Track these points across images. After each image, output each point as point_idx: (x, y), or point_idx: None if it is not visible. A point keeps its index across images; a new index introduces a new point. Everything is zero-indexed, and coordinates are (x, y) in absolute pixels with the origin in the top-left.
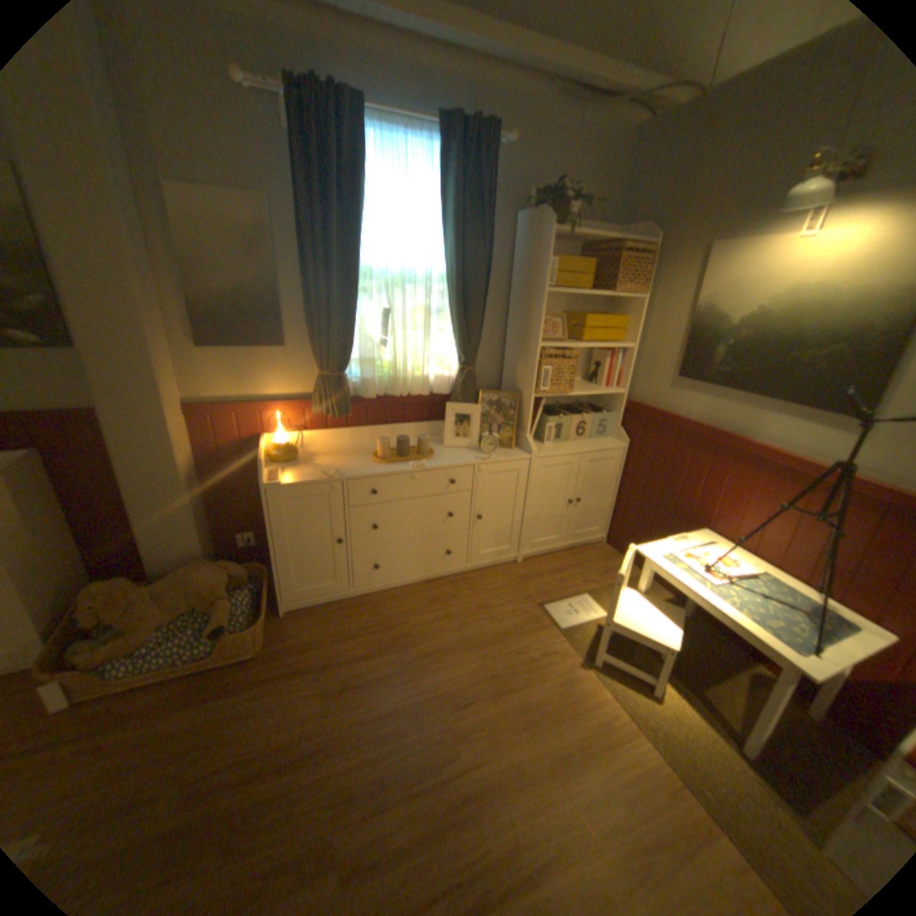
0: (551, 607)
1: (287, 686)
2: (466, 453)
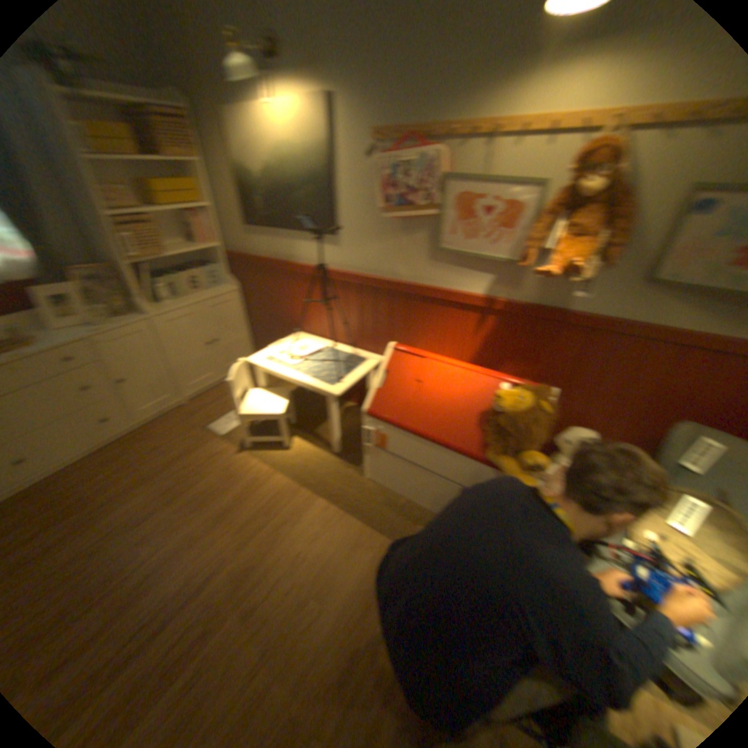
0: (210, 425)
1: None
2: (72, 330)
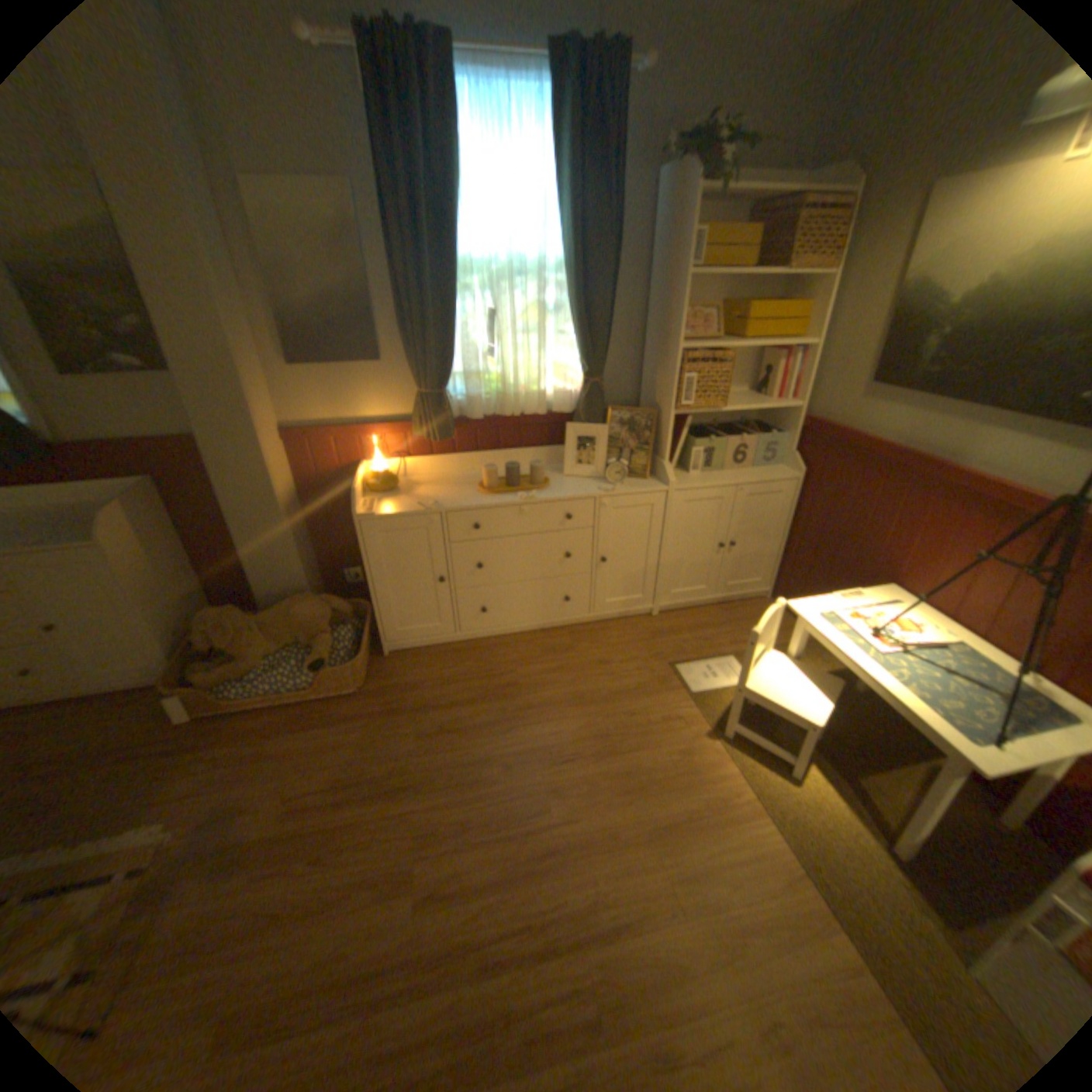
0: (684, 668)
1: (385, 723)
2: (590, 484)
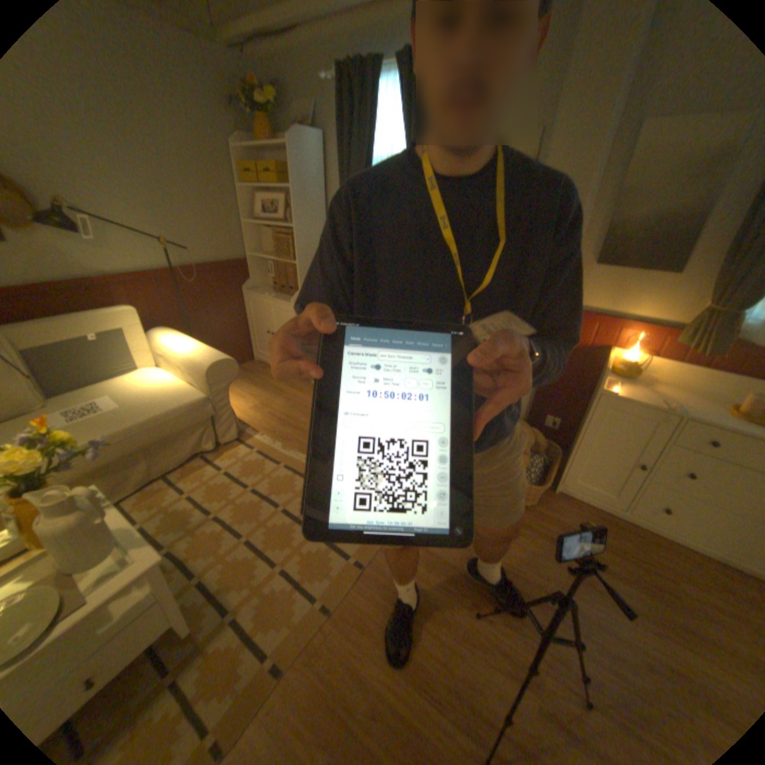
0: None
1: (544, 545)
2: None
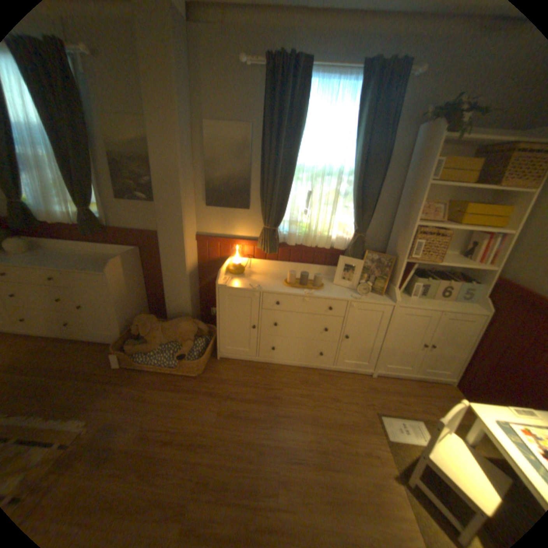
0: (388, 420)
1: (204, 400)
2: (347, 291)
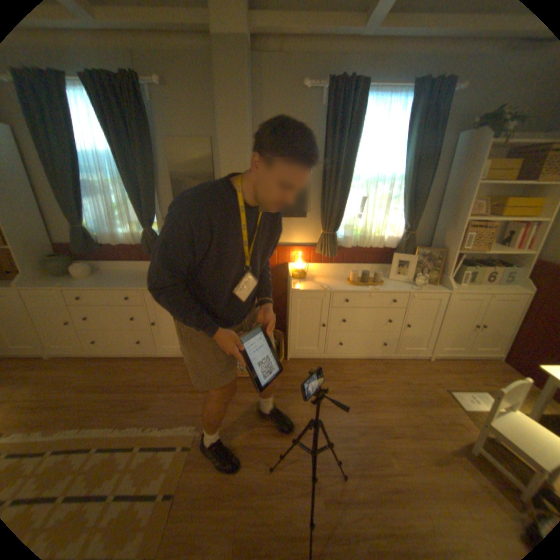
0: (457, 395)
1: (292, 396)
2: (405, 285)
